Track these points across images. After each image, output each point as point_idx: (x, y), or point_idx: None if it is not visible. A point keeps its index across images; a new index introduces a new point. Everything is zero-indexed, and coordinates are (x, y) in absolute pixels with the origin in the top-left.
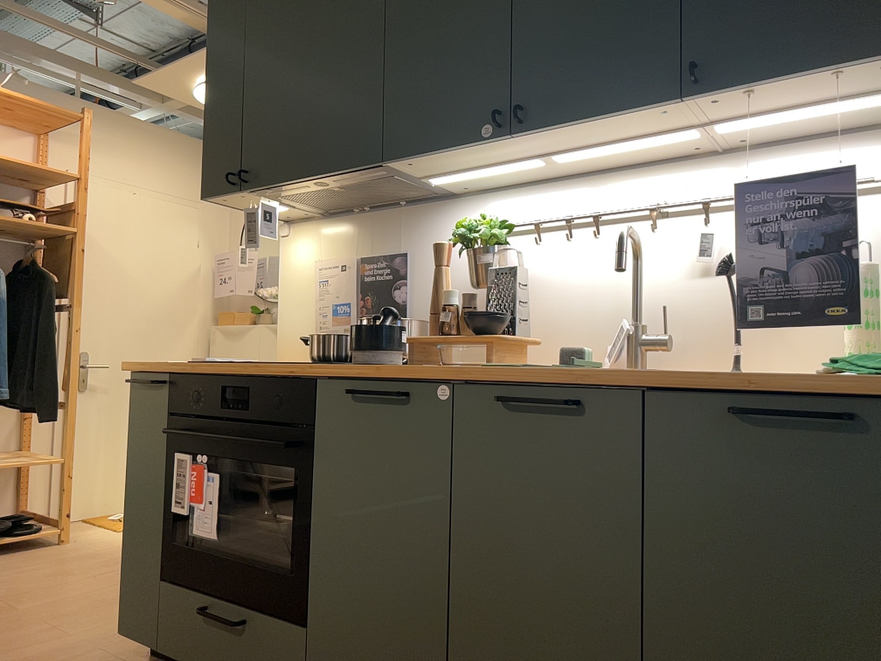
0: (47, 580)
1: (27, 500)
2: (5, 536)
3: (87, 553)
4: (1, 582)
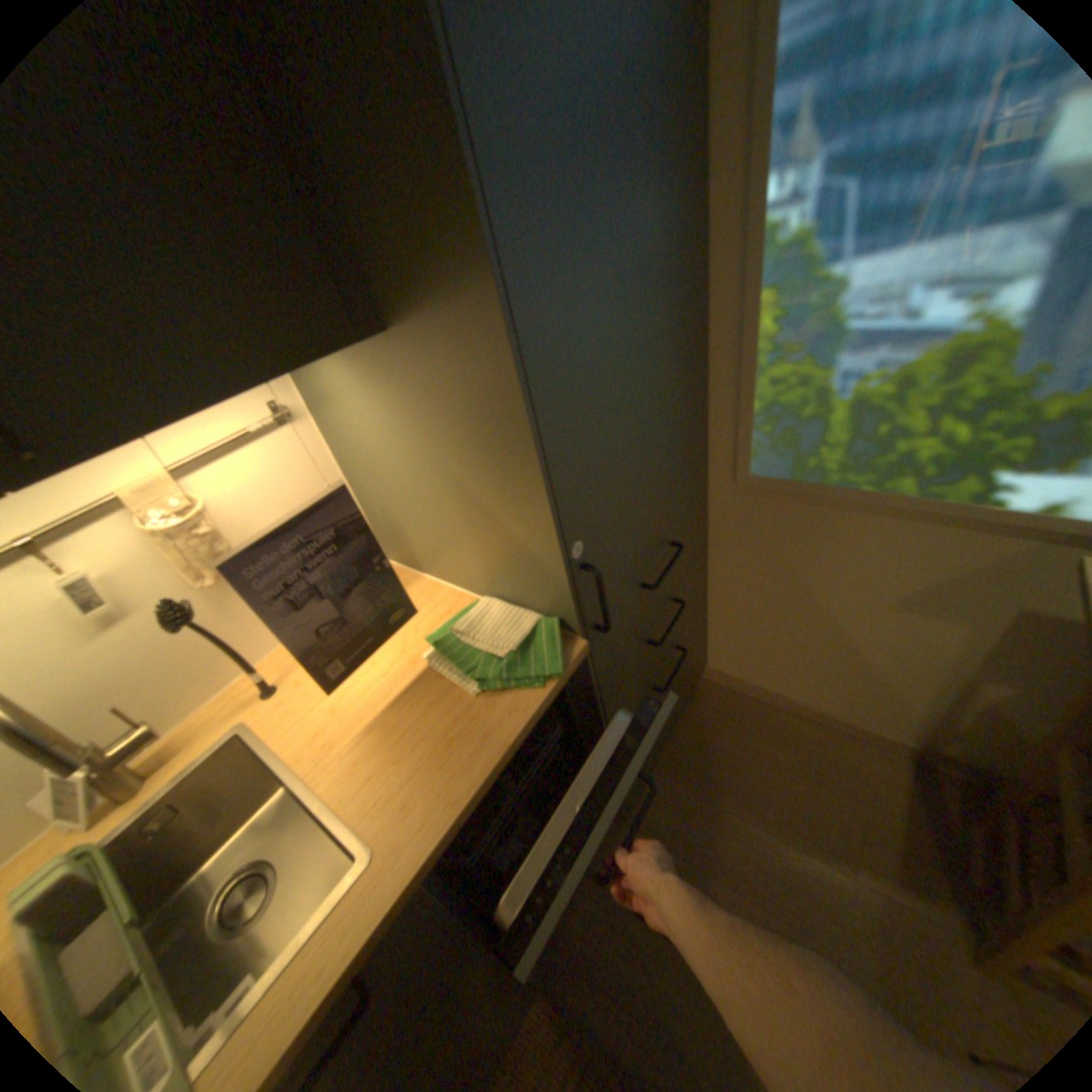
0: None
1: None
2: None
3: None
4: None
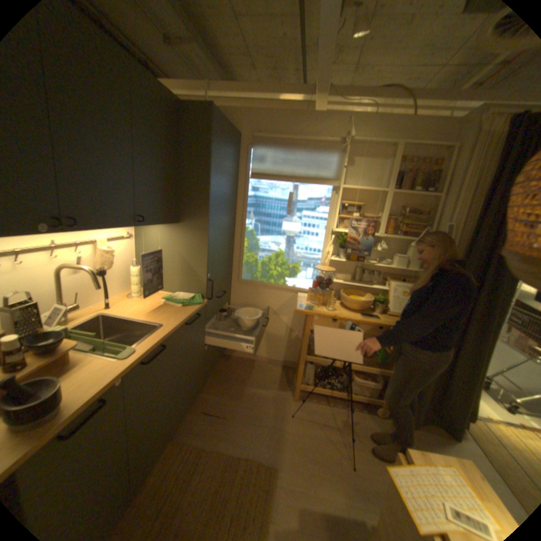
0: None
1: None
2: None
3: None
4: None
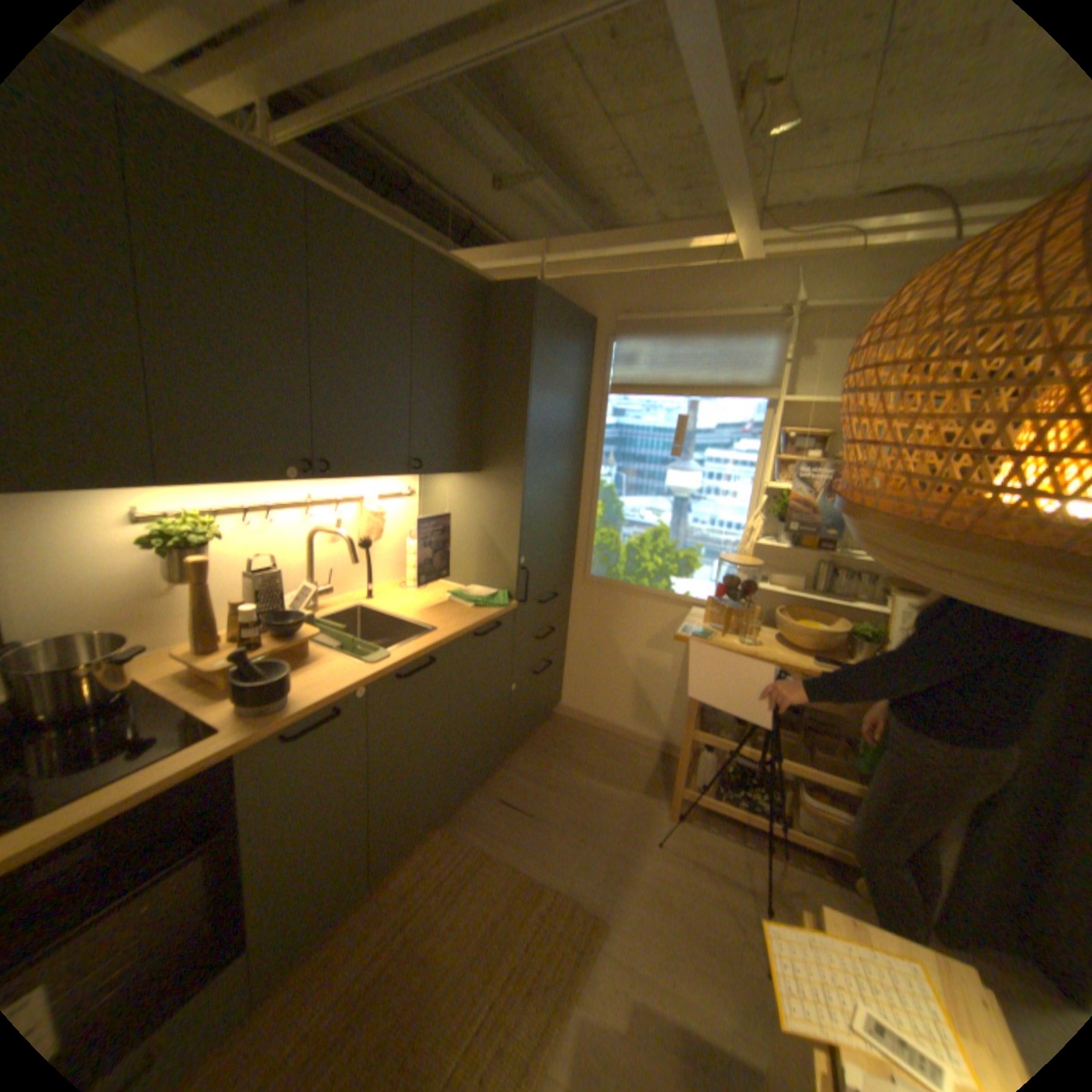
0: None
1: None
2: None
3: None
4: None
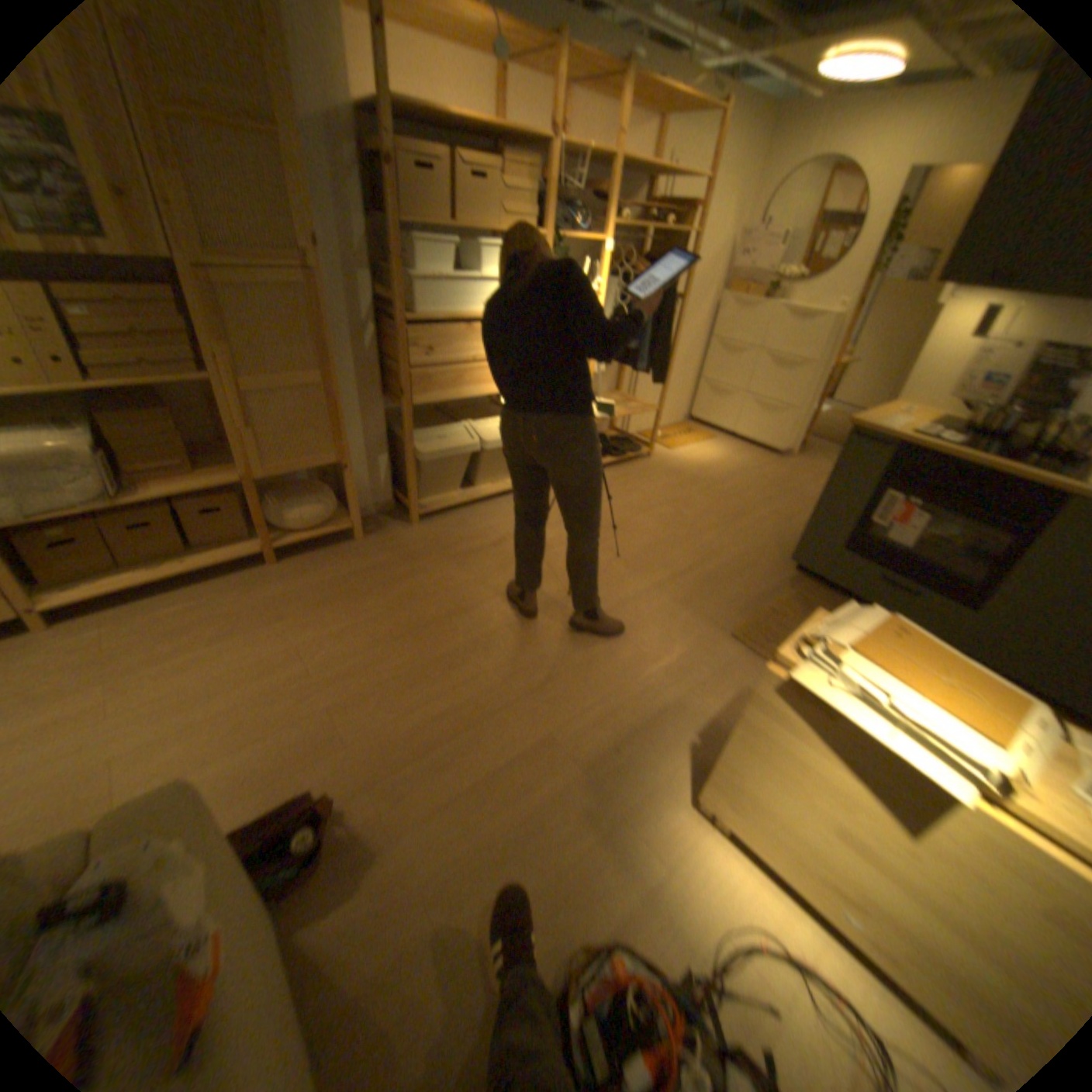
0: (674, 491)
1: (614, 422)
2: (626, 452)
3: (671, 468)
4: (650, 488)
